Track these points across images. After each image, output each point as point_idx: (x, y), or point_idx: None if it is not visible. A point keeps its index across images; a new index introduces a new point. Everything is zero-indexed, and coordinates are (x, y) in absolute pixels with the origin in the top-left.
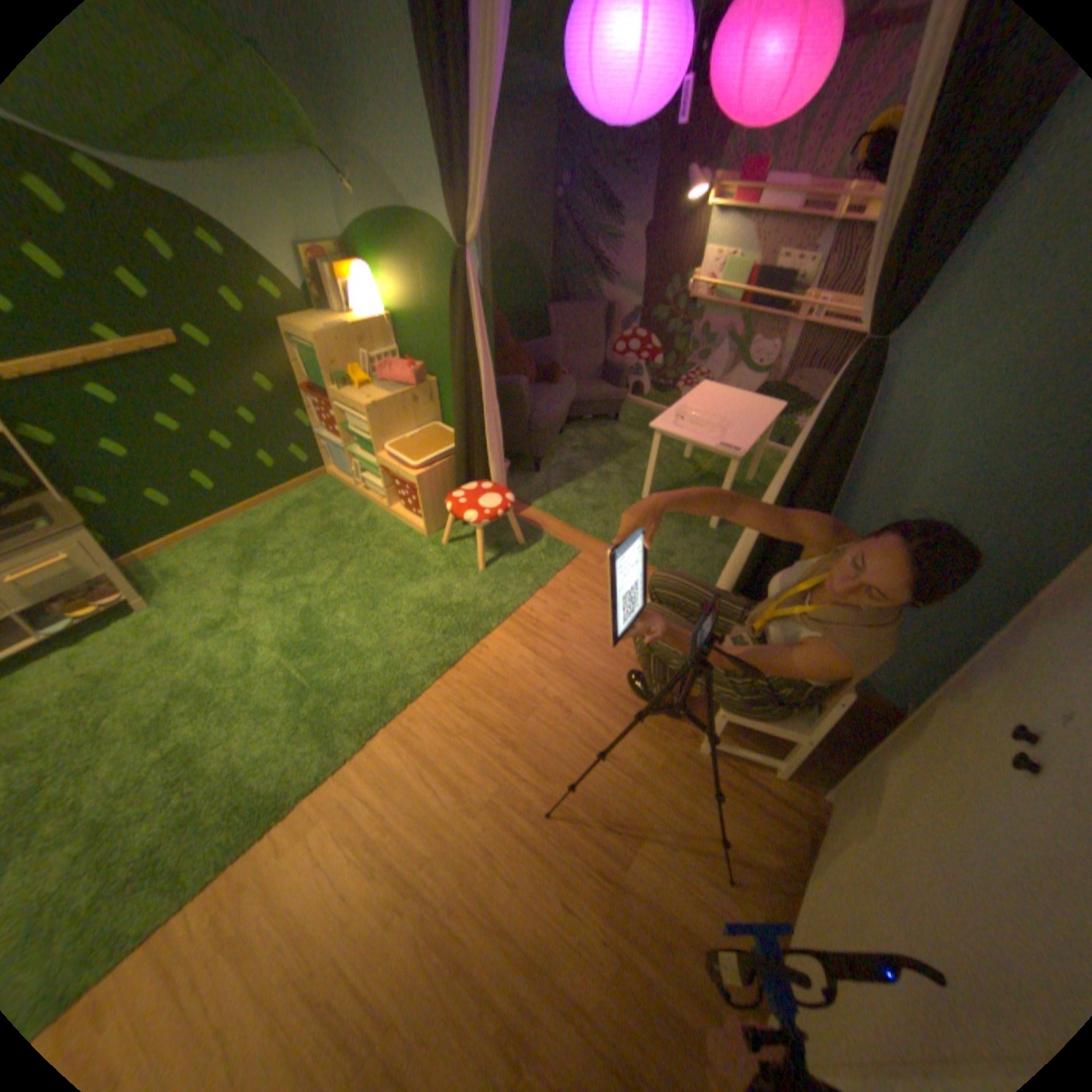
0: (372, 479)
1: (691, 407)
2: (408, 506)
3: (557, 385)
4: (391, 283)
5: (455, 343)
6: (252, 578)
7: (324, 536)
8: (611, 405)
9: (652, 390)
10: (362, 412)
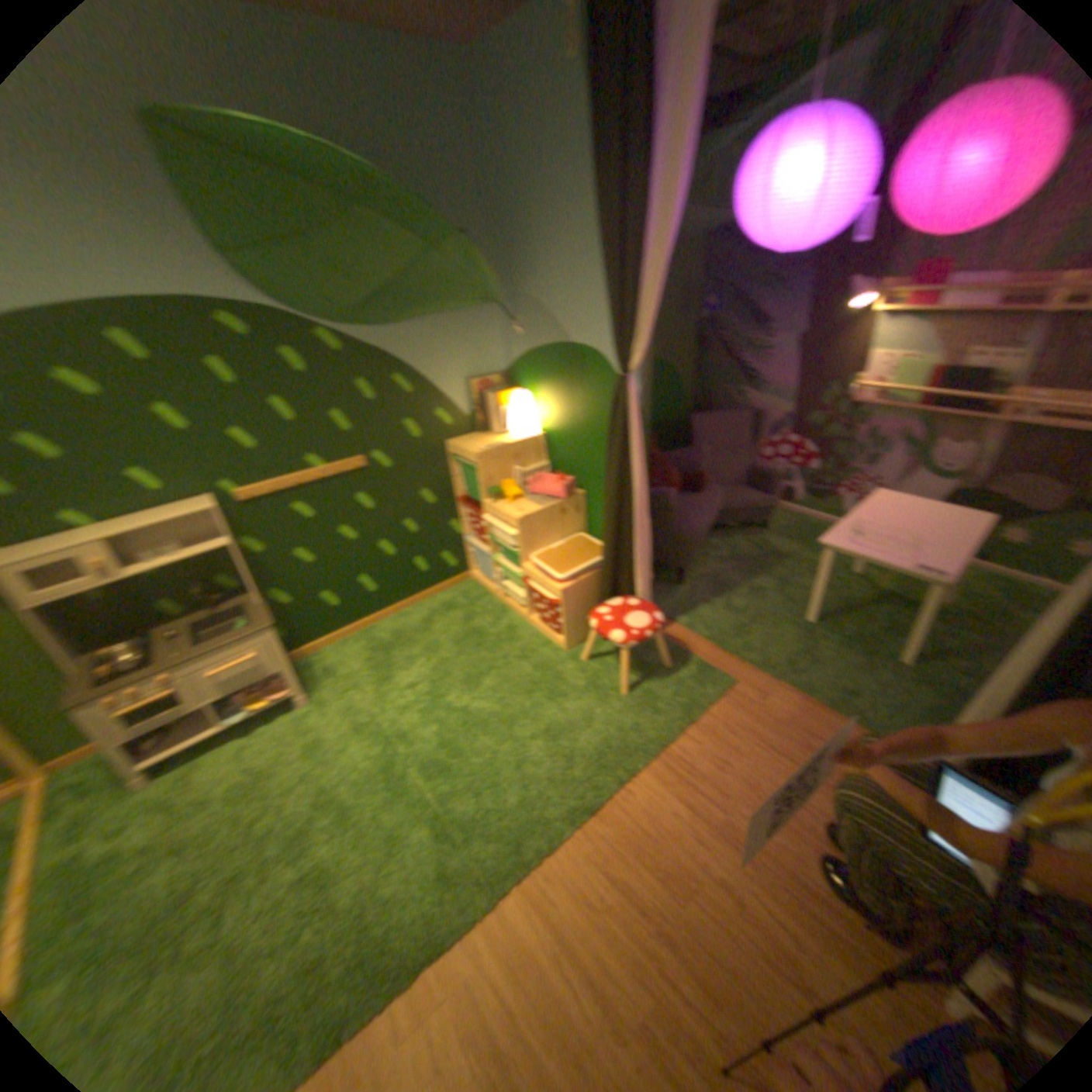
0: (512, 586)
1: (866, 518)
2: (547, 617)
3: (703, 493)
4: (546, 406)
5: (609, 461)
6: (396, 683)
7: (464, 642)
8: (759, 511)
9: (805, 495)
10: (511, 524)
